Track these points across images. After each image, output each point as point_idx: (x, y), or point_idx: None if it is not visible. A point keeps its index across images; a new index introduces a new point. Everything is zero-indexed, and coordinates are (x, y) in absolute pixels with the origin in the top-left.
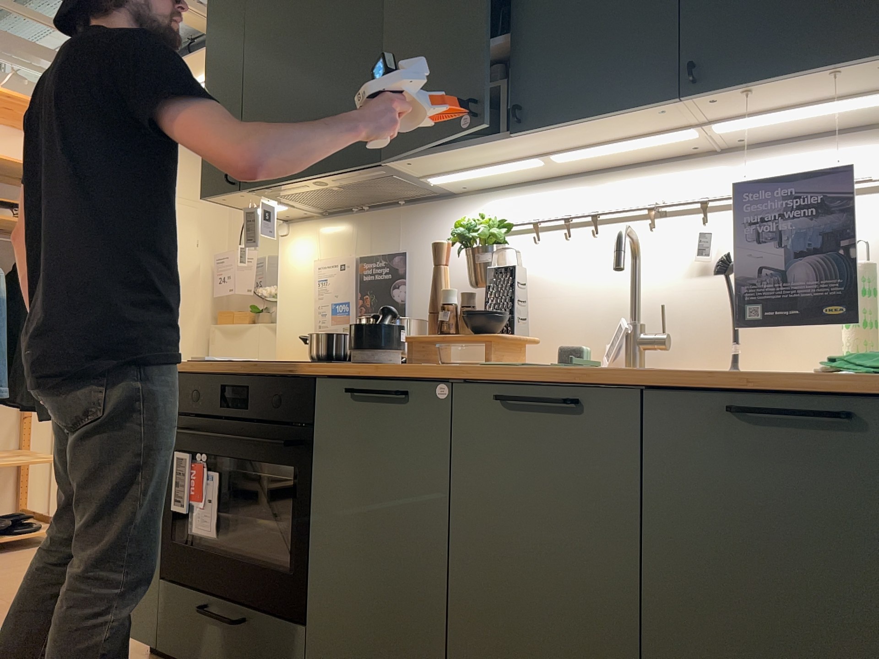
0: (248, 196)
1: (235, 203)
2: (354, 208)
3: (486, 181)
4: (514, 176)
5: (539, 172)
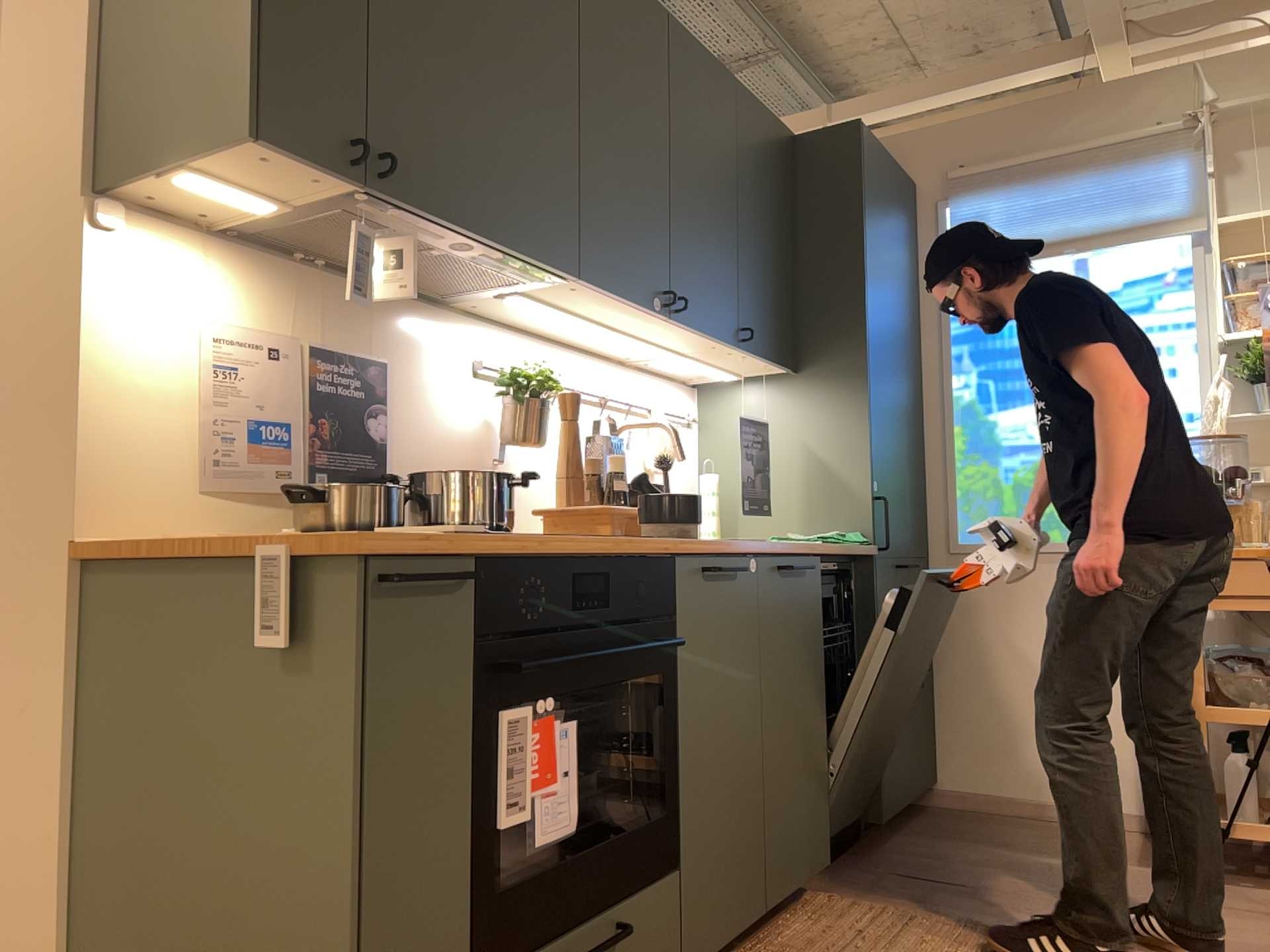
0: (321, 185)
1: (238, 165)
2: (305, 254)
3: (498, 310)
4: (524, 318)
5: (546, 325)
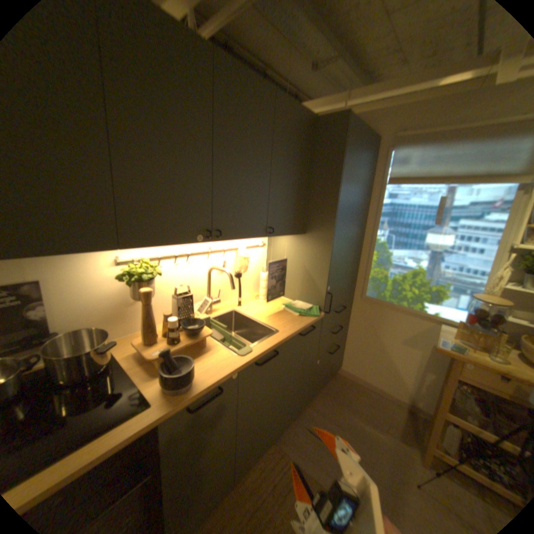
0: None
1: None
2: None
3: None
4: None
5: None
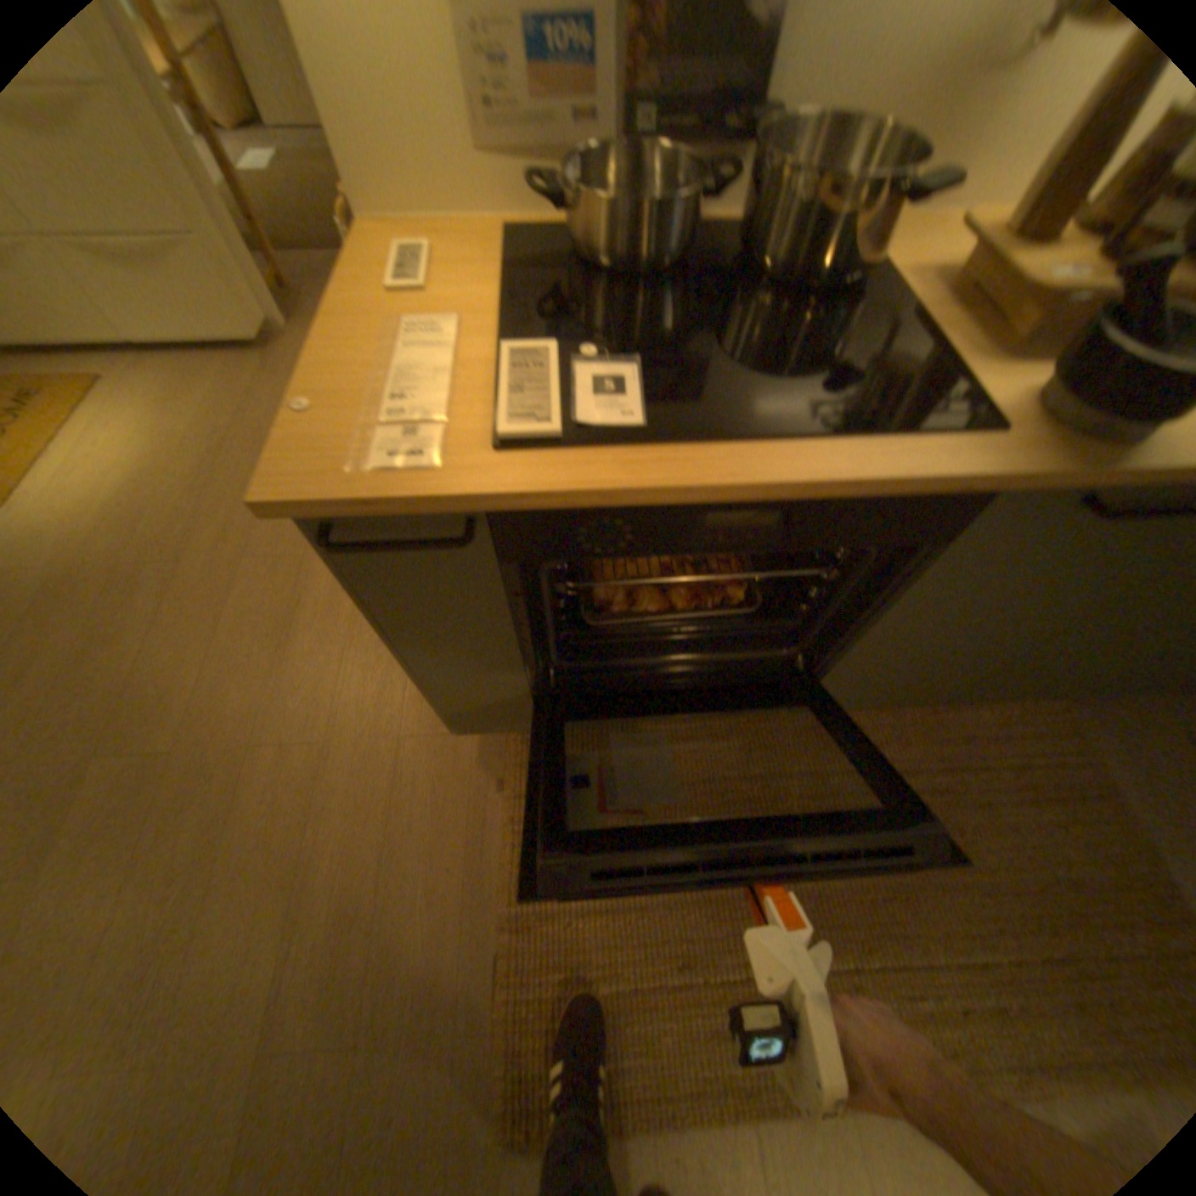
0: None
1: None
2: None
3: None
4: None
5: None
